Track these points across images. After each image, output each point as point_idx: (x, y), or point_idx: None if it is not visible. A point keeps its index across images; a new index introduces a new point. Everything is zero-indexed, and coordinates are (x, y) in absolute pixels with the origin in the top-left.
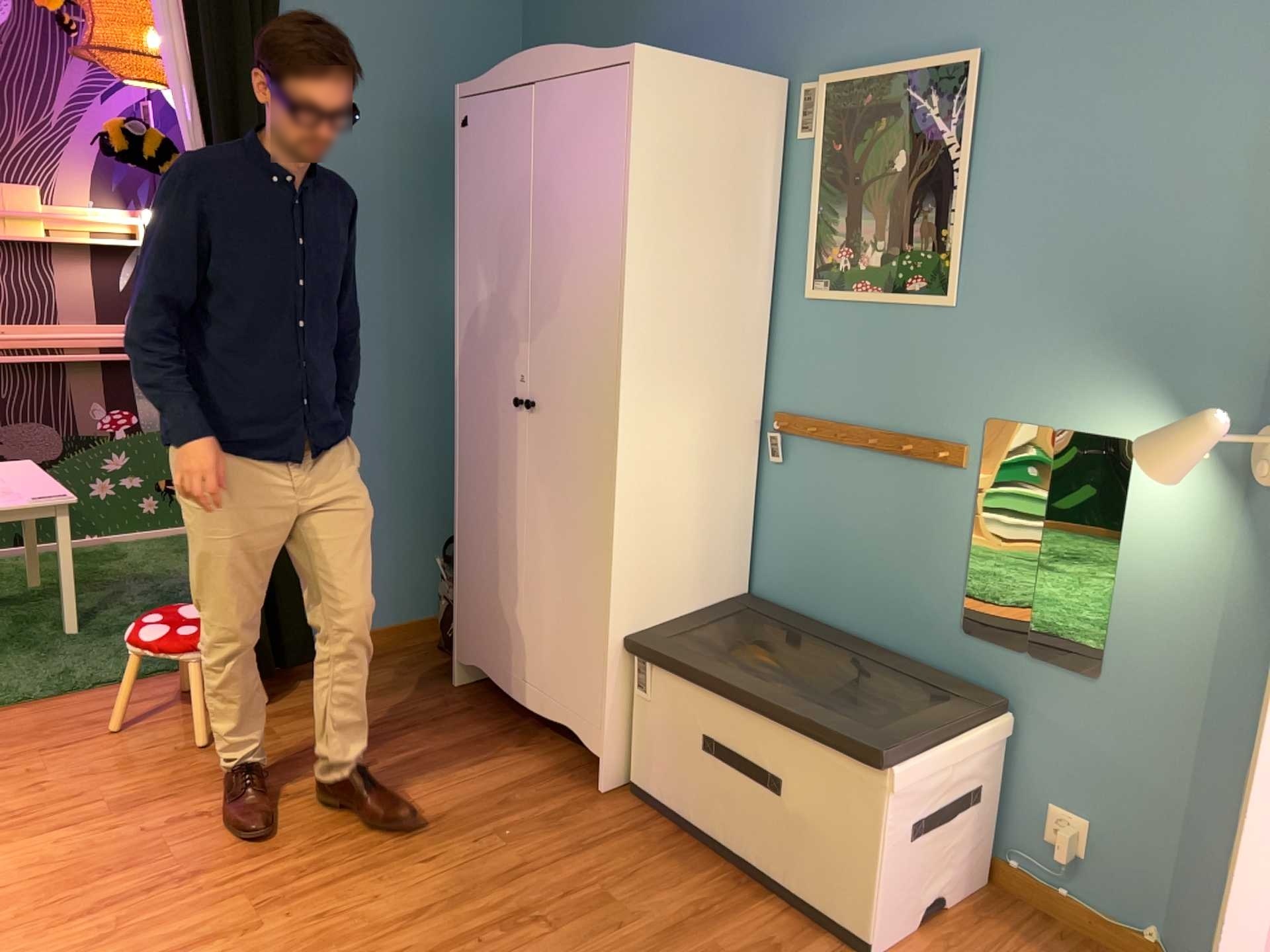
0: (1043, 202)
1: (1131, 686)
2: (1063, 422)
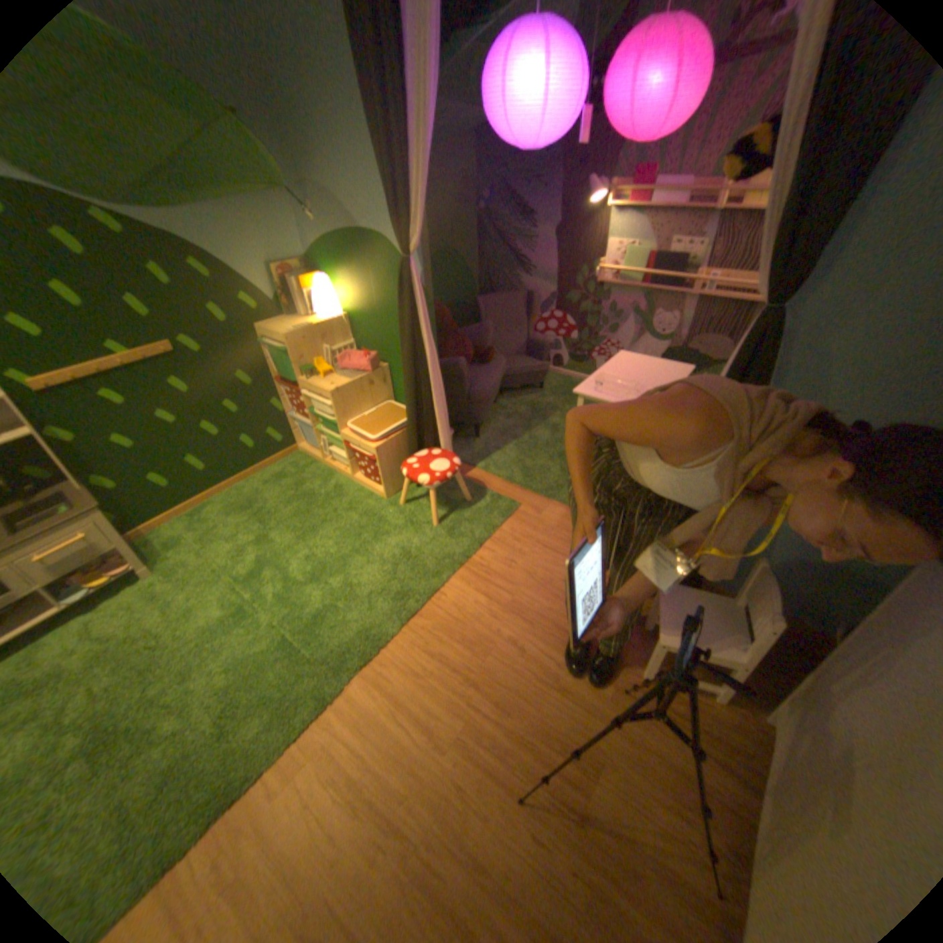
0: None
1: None
2: None
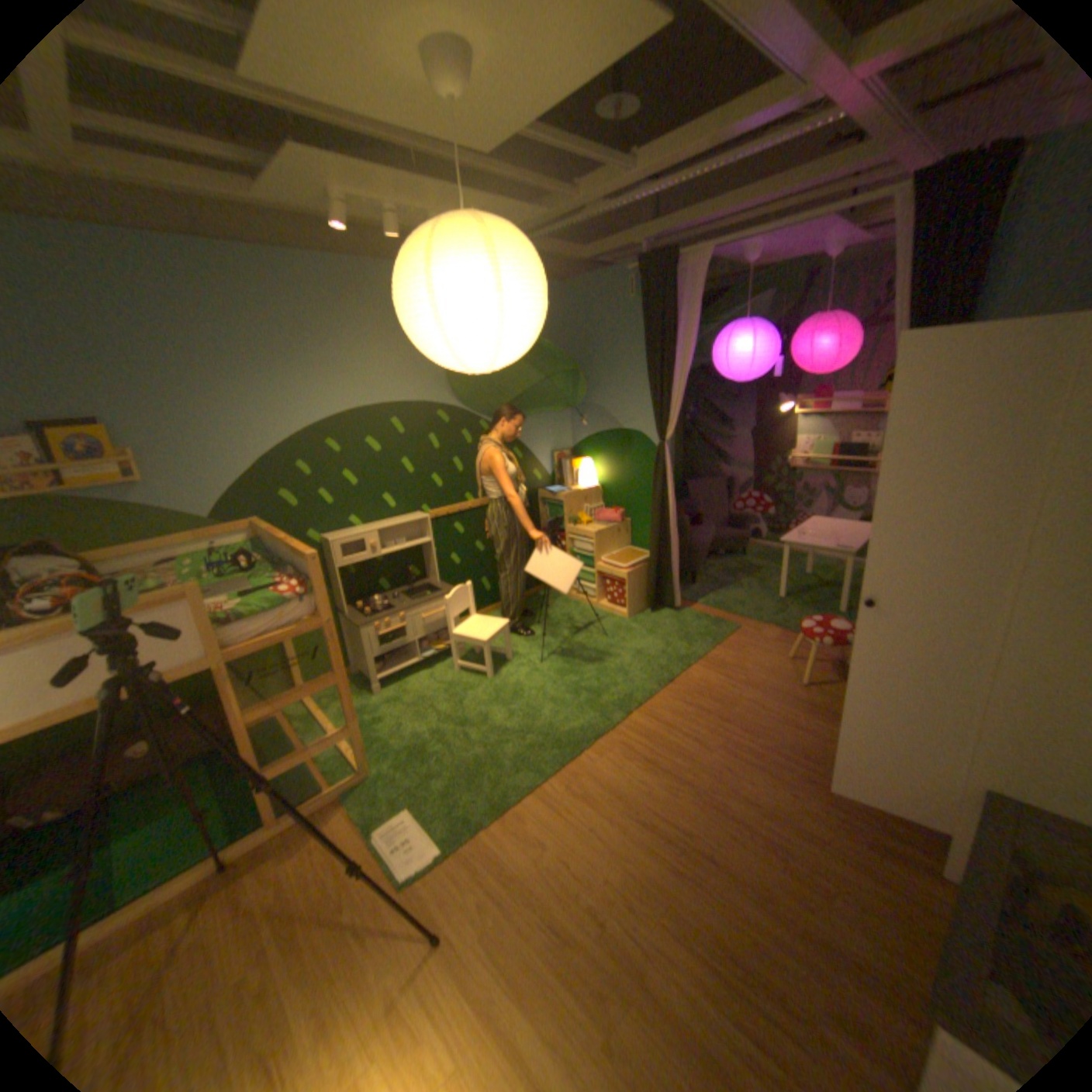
0: None
1: None
2: None
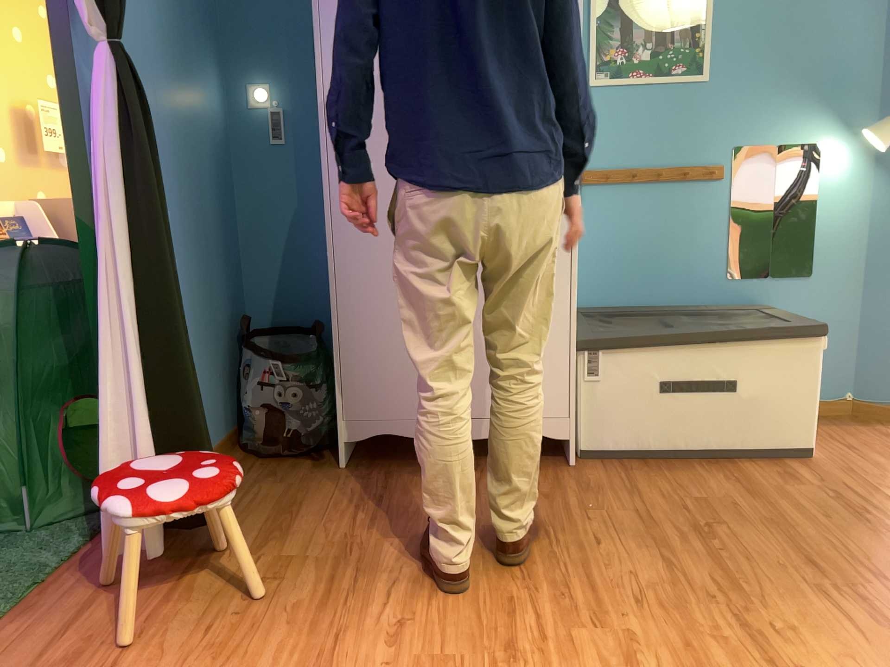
0: (759, 15)
1: (829, 274)
2: (780, 141)
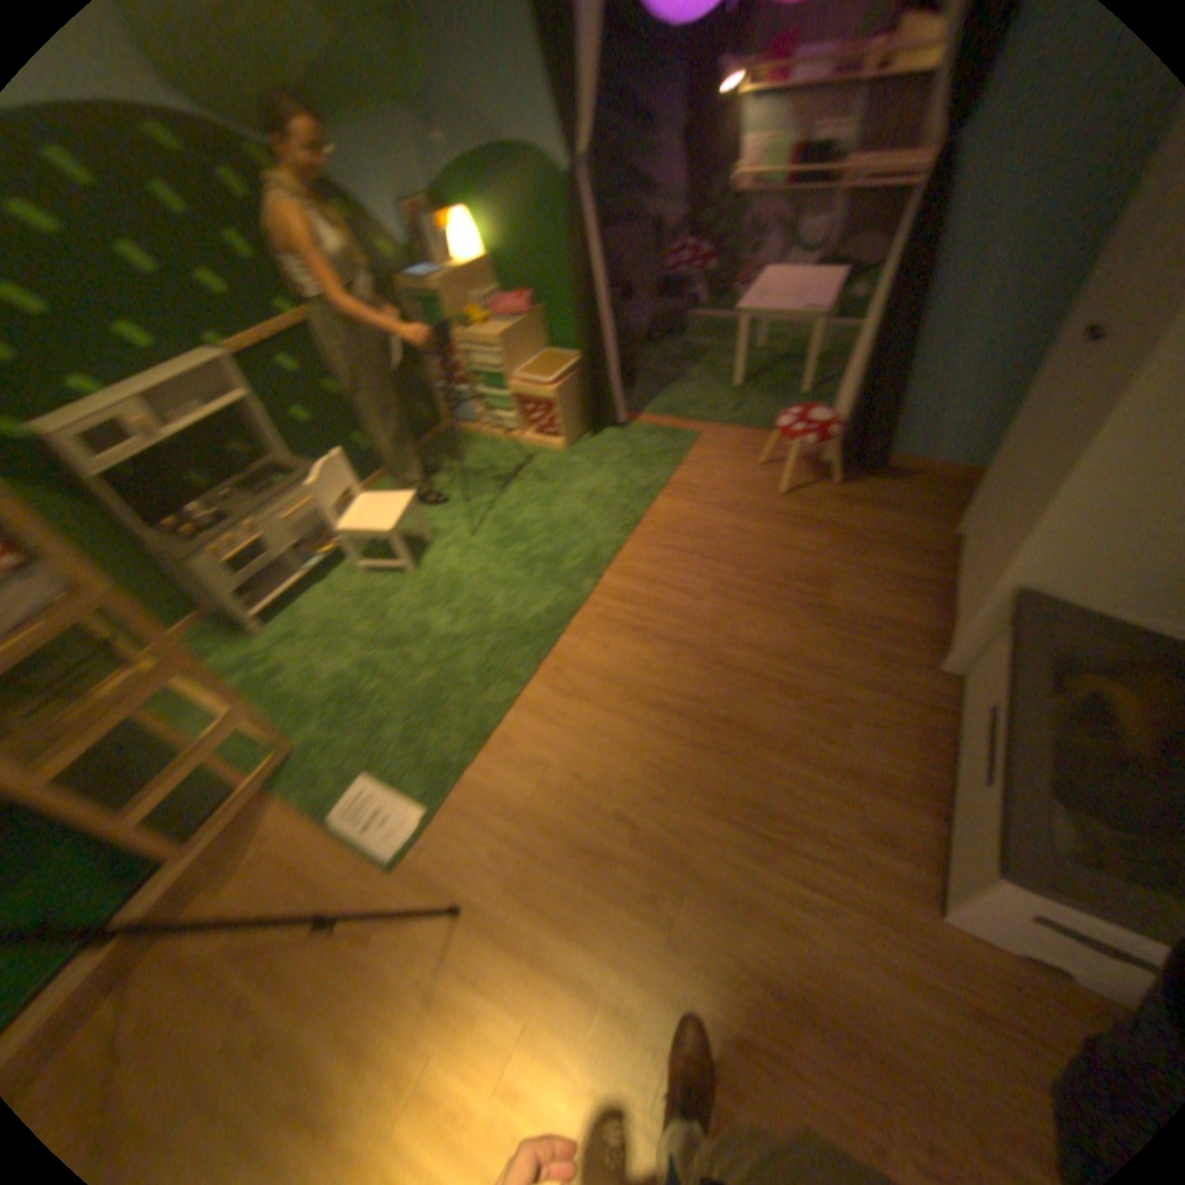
0: None
1: None
2: None
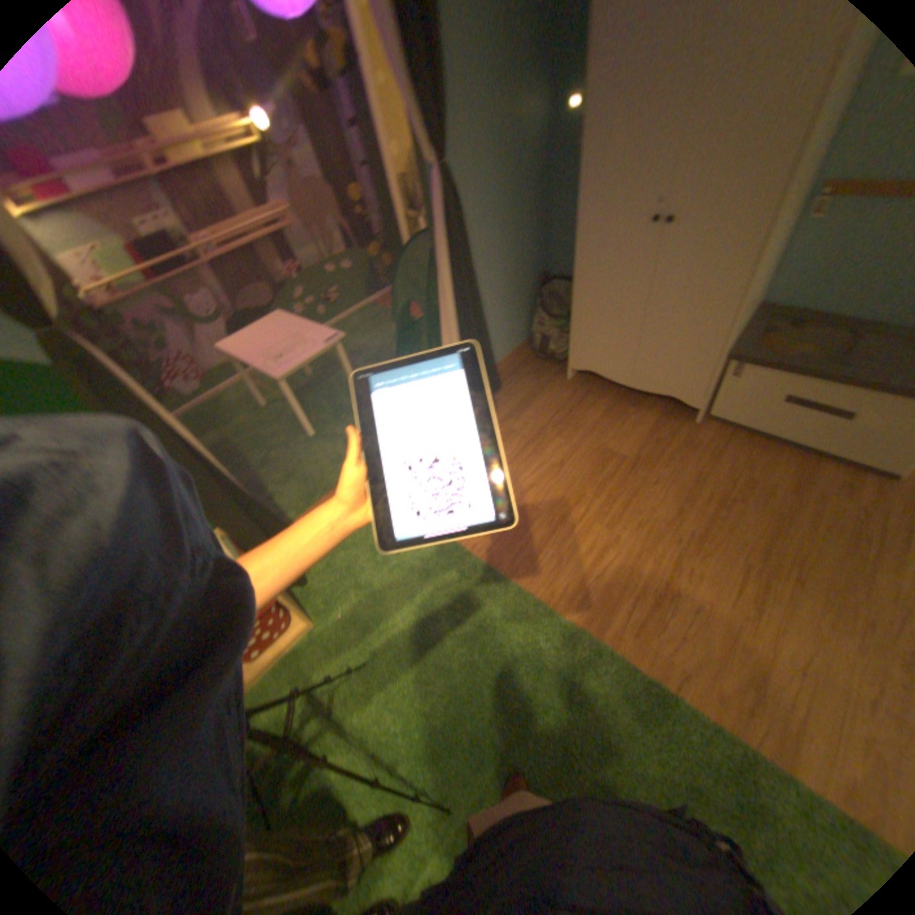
0: None
1: None
2: None
